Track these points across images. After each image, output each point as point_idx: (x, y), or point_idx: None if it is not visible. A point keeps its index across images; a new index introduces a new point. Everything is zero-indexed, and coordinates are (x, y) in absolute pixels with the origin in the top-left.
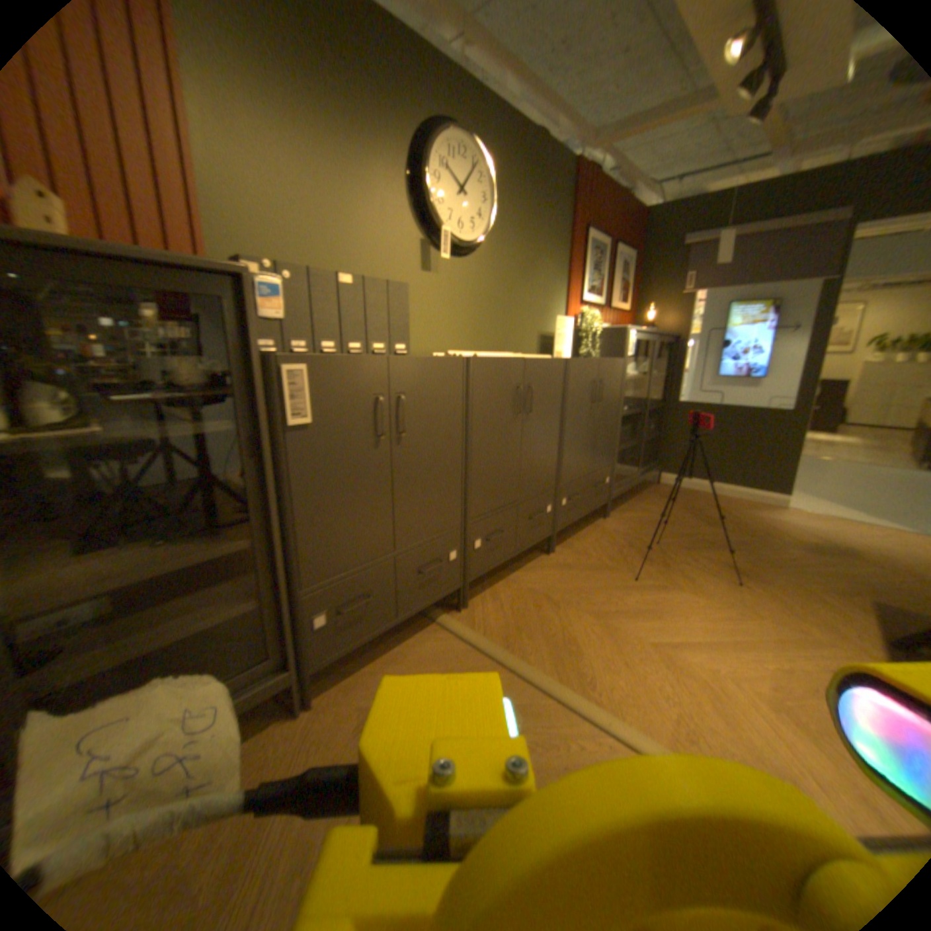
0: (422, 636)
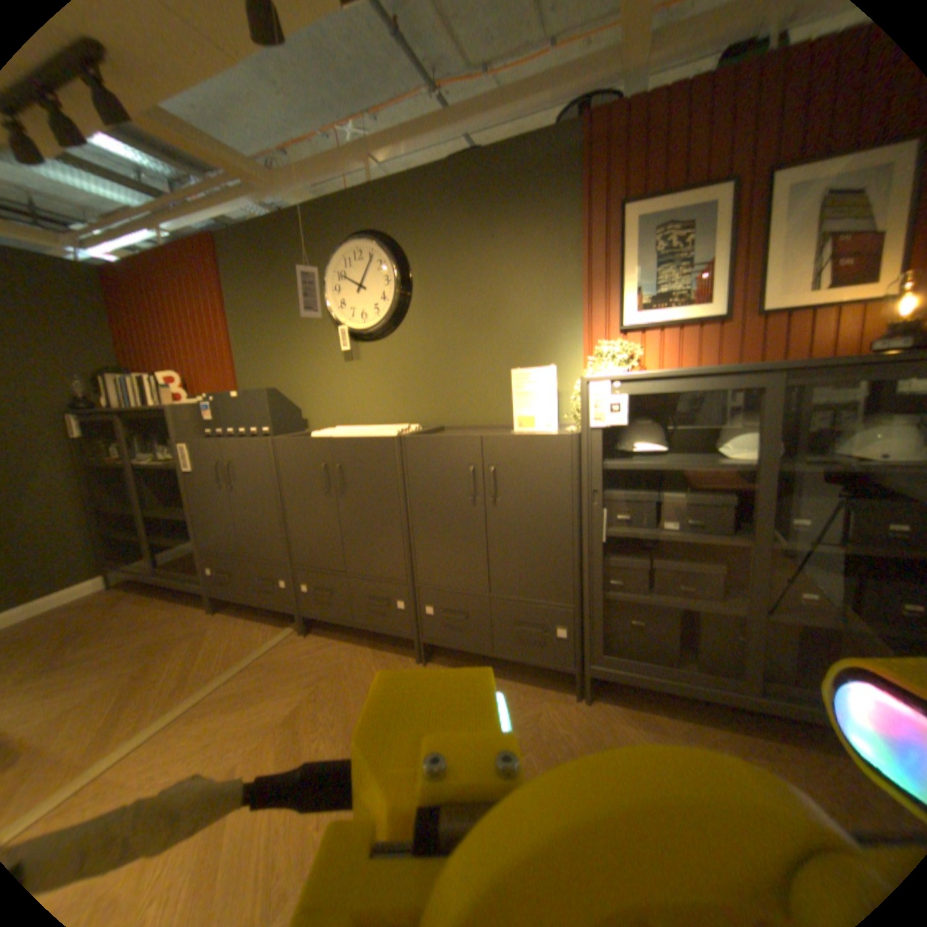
0: (271, 627)
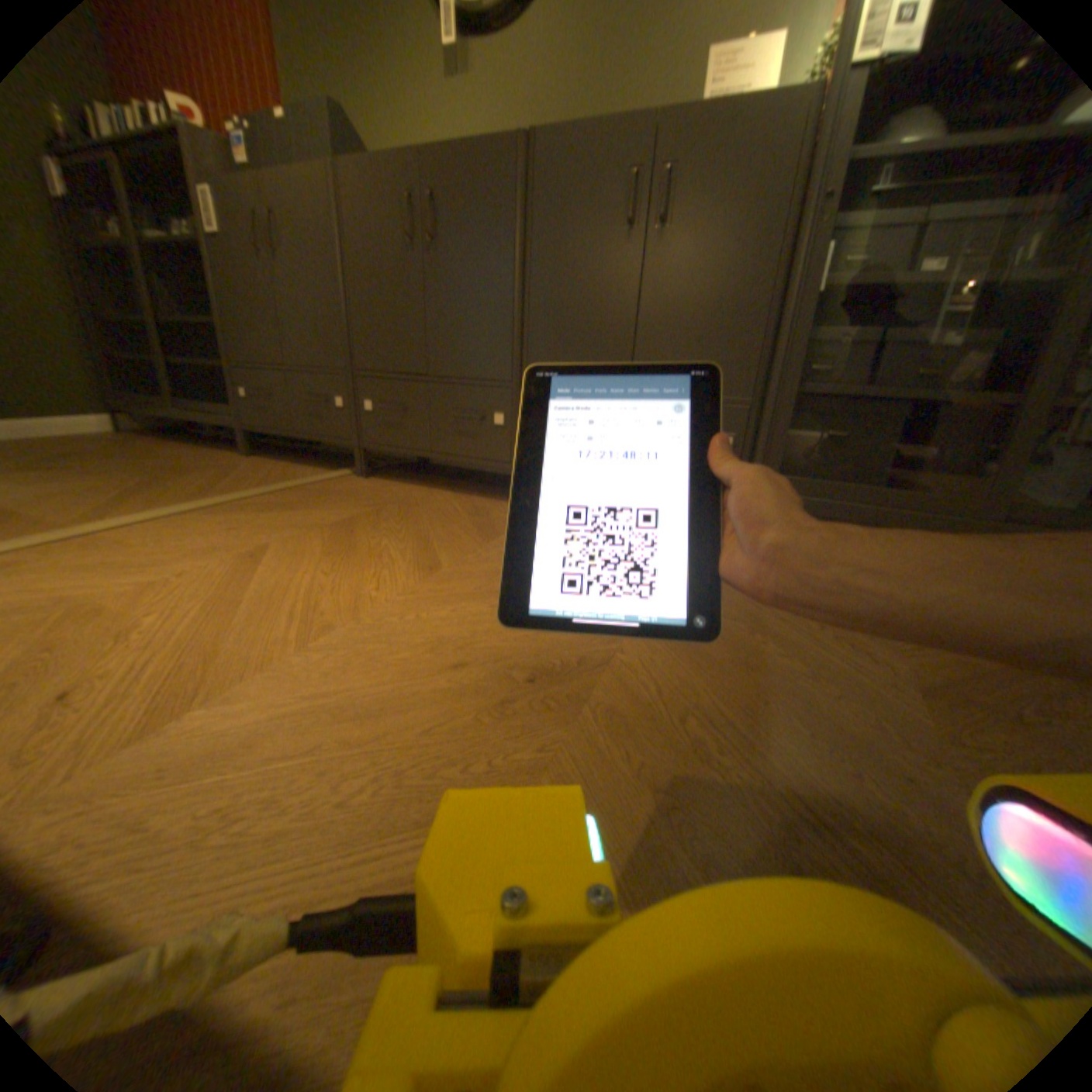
0: (322, 470)
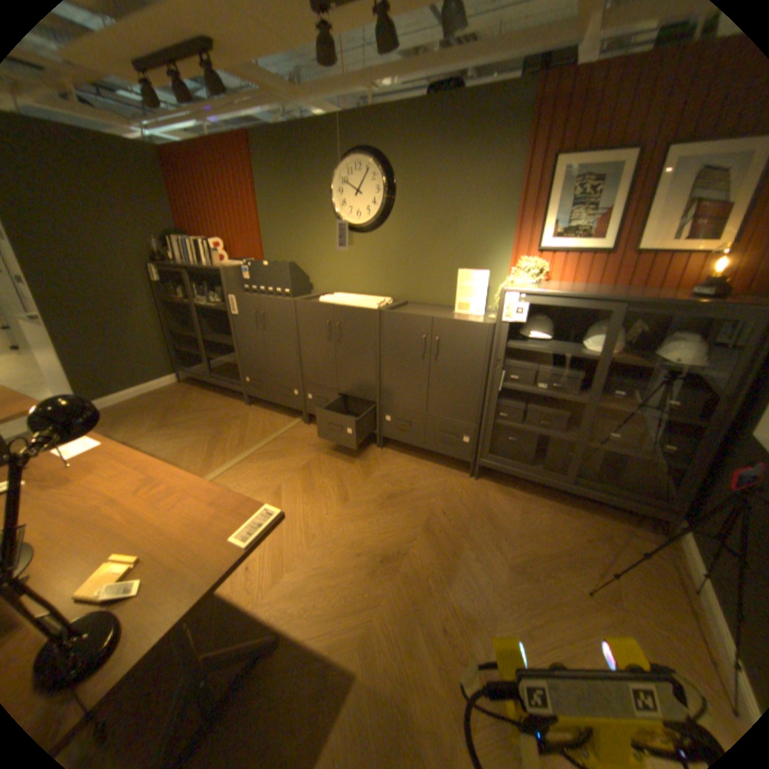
0: (286, 418)
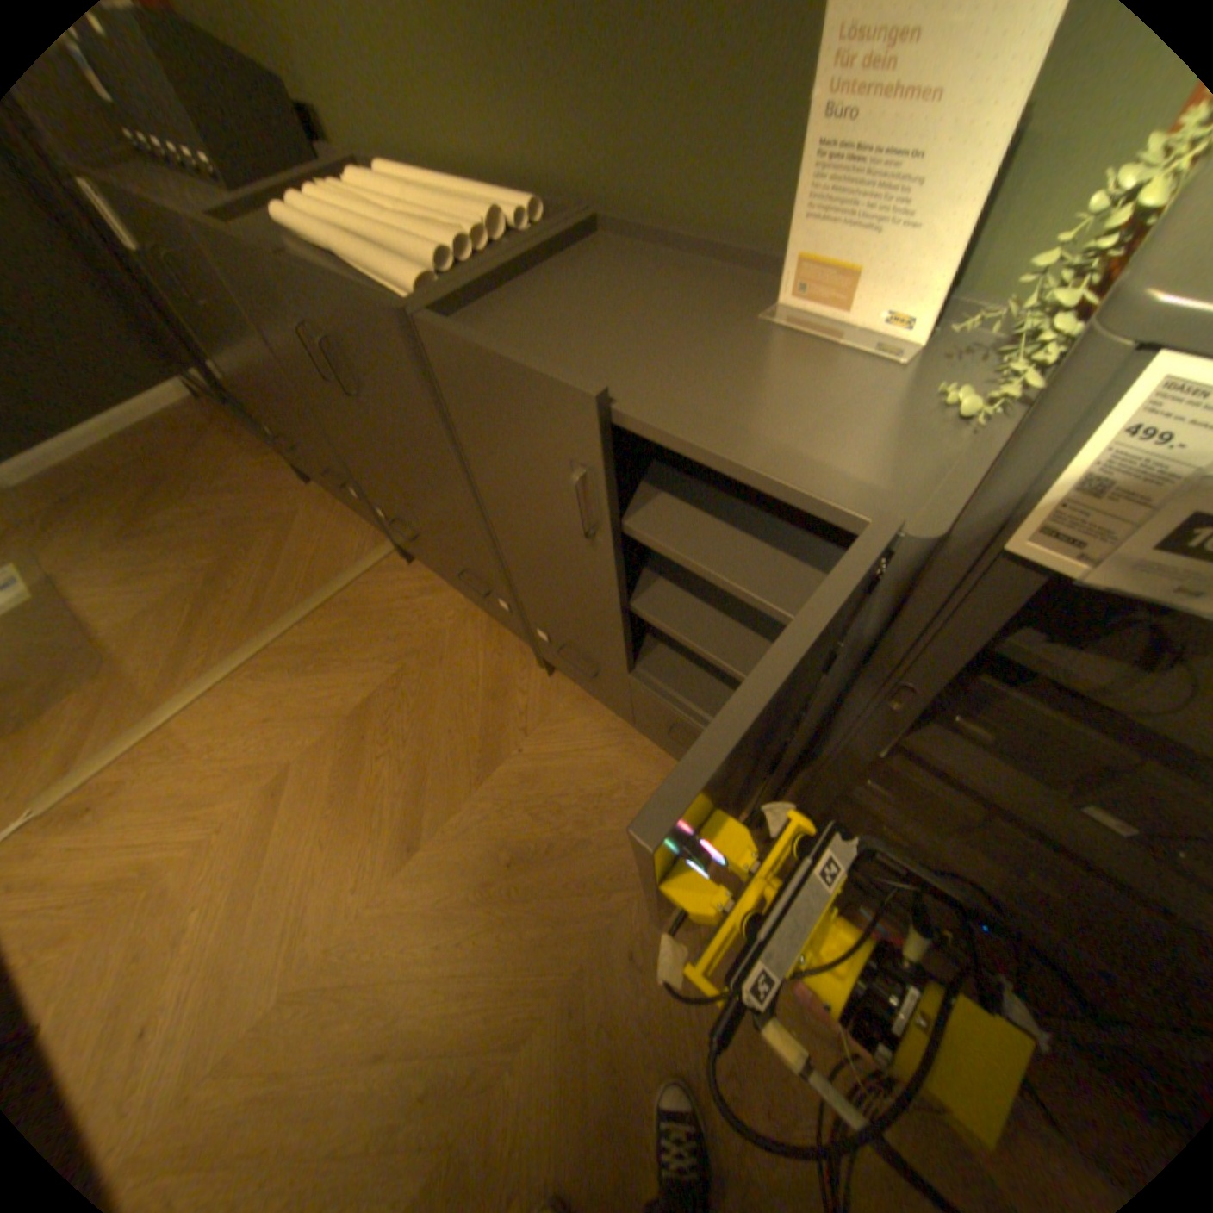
0: (370, 533)
